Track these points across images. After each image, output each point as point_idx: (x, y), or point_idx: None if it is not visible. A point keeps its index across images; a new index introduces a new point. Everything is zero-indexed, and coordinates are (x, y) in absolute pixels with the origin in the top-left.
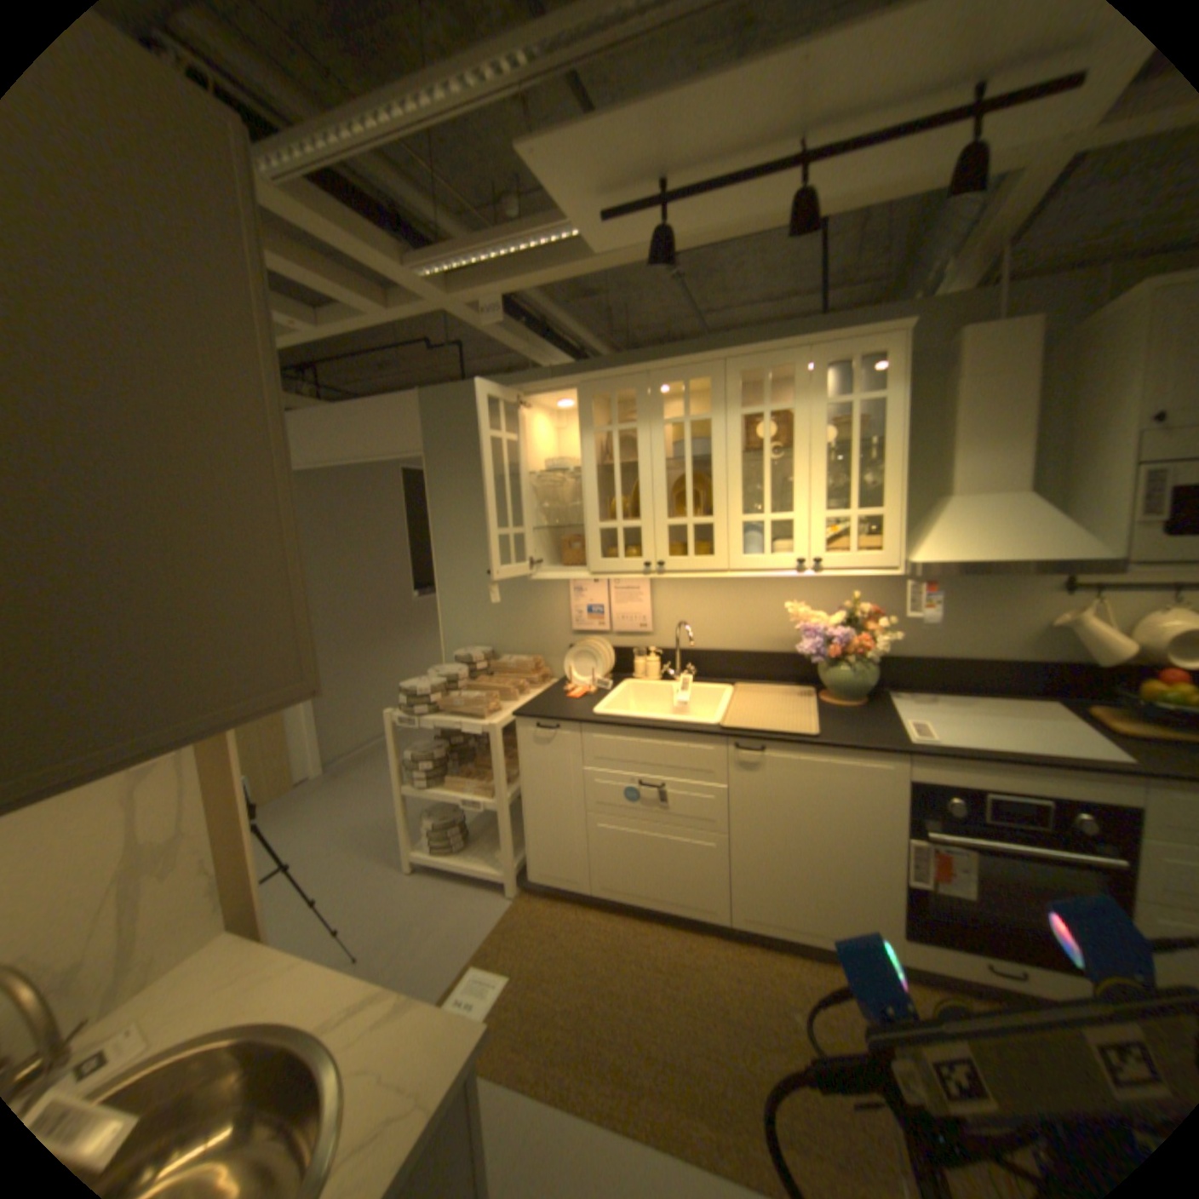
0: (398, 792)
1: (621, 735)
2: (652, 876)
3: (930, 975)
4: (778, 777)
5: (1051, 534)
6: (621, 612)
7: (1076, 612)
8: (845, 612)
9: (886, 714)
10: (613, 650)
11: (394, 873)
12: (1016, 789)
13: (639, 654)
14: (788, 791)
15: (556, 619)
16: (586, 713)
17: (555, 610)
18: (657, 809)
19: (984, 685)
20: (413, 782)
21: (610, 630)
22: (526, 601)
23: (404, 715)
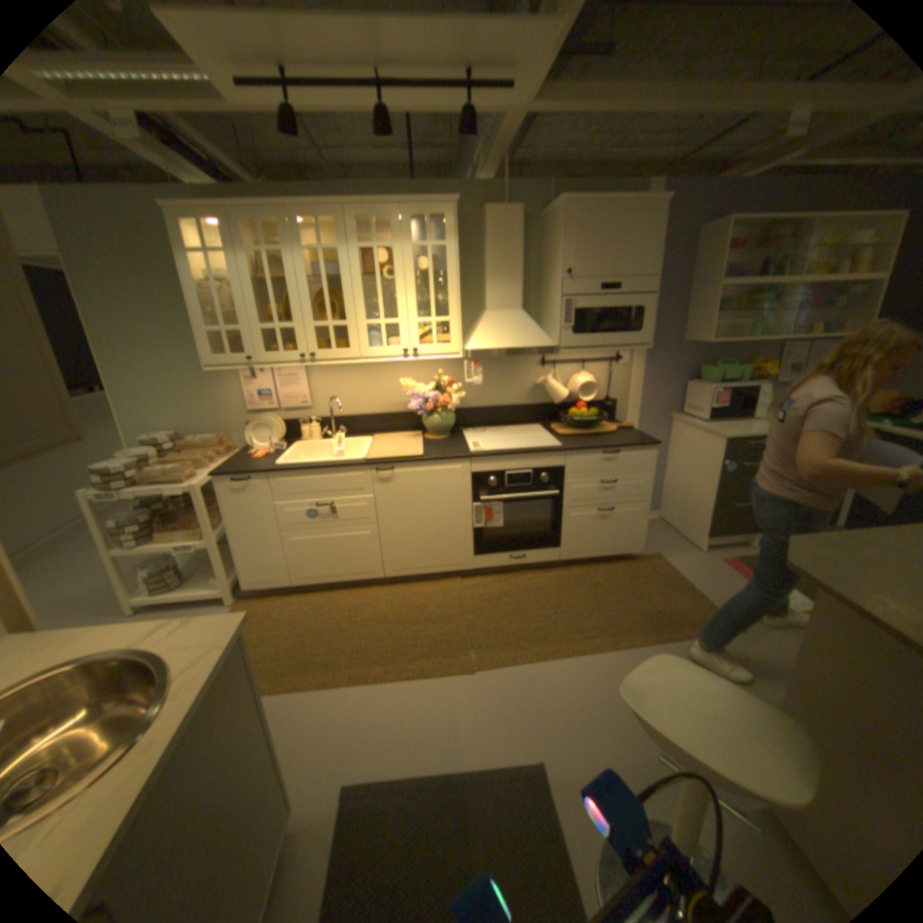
0: (106, 555)
1: (298, 475)
2: (332, 561)
3: (484, 569)
4: (402, 483)
5: (529, 333)
6: (286, 393)
7: (544, 377)
8: (434, 382)
9: (459, 440)
10: (284, 421)
11: (115, 619)
12: (516, 467)
13: (304, 422)
14: (409, 490)
15: (231, 402)
16: (270, 465)
17: (229, 395)
18: (330, 519)
19: (506, 420)
20: (120, 544)
21: (278, 407)
22: (200, 389)
23: (100, 491)
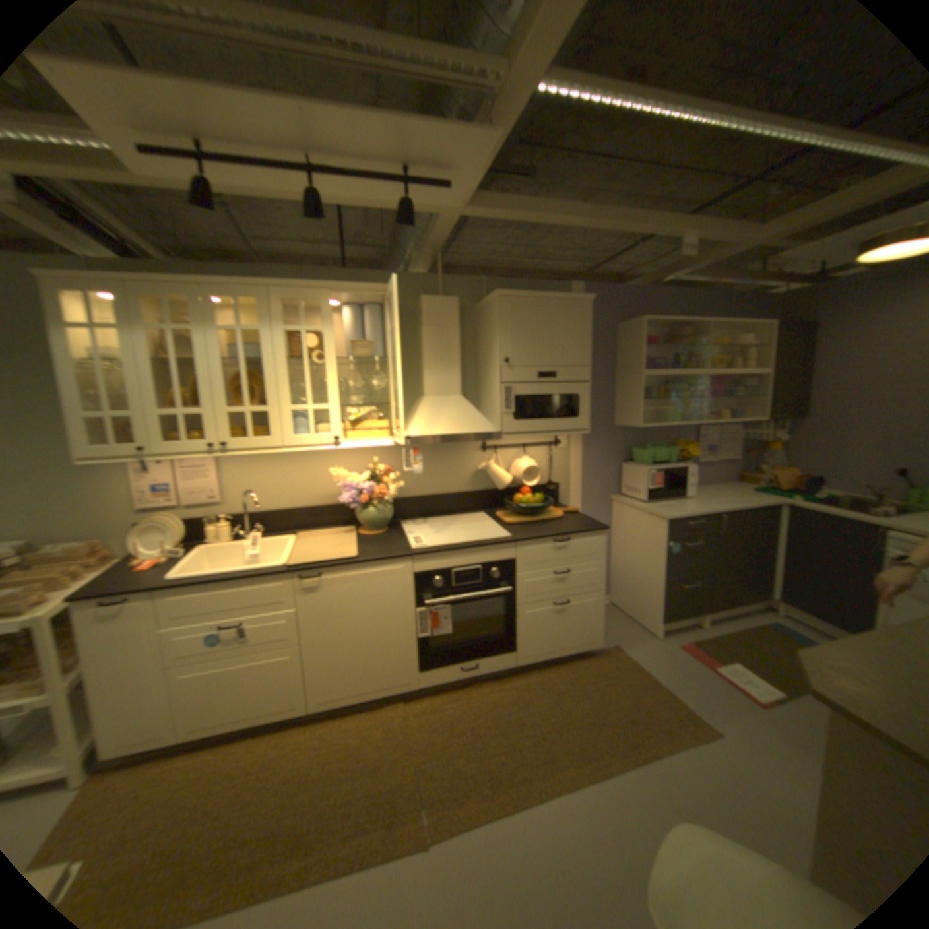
0: None
1: (193, 591)
2: (234, 701)
3: (431, 688)
4: (330, 591)
5: (469, 419)
6: (186, 486)
7: (485, 462)
8: (368, 471)
9: (397, 534)
10: (180, 521)
11: None
12: (462, 562)
13: (207, 521)
14: (338, 599)
15: (109, 500)
16: (154, 580)
17: (108, 491)
18: (234, 645)
19: (448, 508)
20: None
21: (175, 503)
22: (68, 485)
23: None
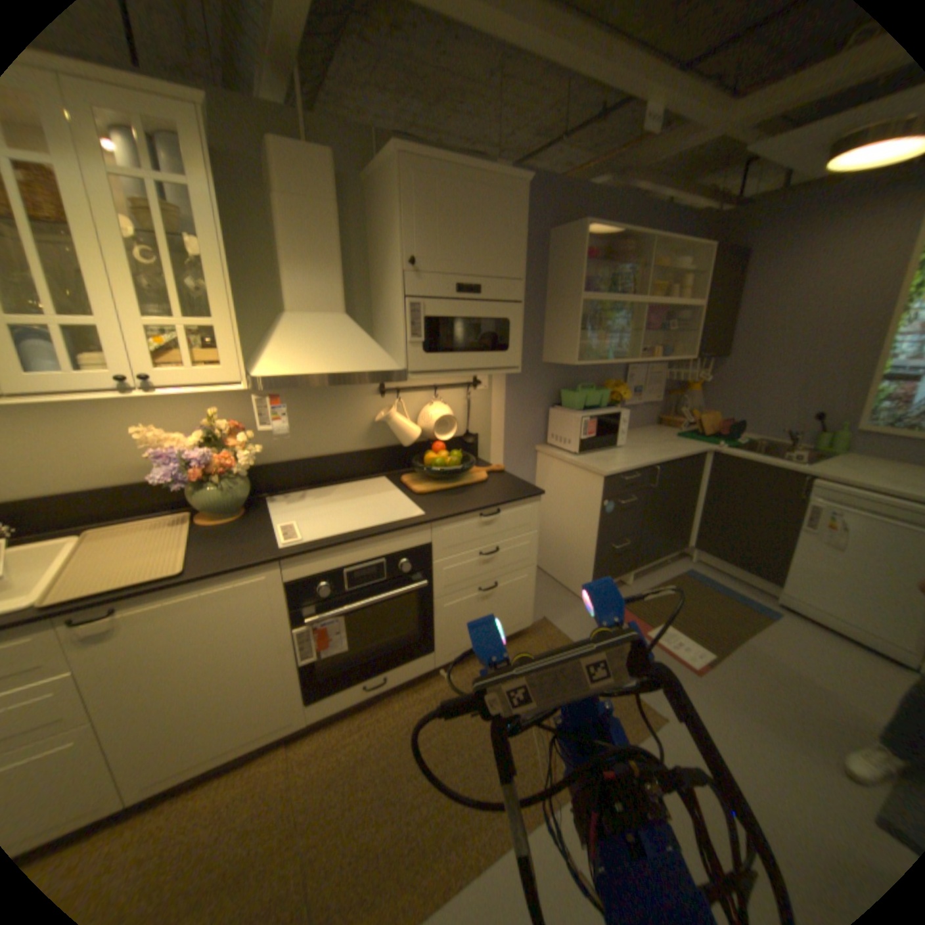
0: None
1: None
2: None
3: (323, 719)
4: (139, 632)
5: (360, 350)
6: None
7: (386, 410)
8: (202, 429)
9: (260, 520)
10: None
11: None
12: (359, 557)
13: None
14: (156, 640)
15: None
16: None
17: None
18: None
19: (337, 474)
20: None
21: None
22: None
23: None
